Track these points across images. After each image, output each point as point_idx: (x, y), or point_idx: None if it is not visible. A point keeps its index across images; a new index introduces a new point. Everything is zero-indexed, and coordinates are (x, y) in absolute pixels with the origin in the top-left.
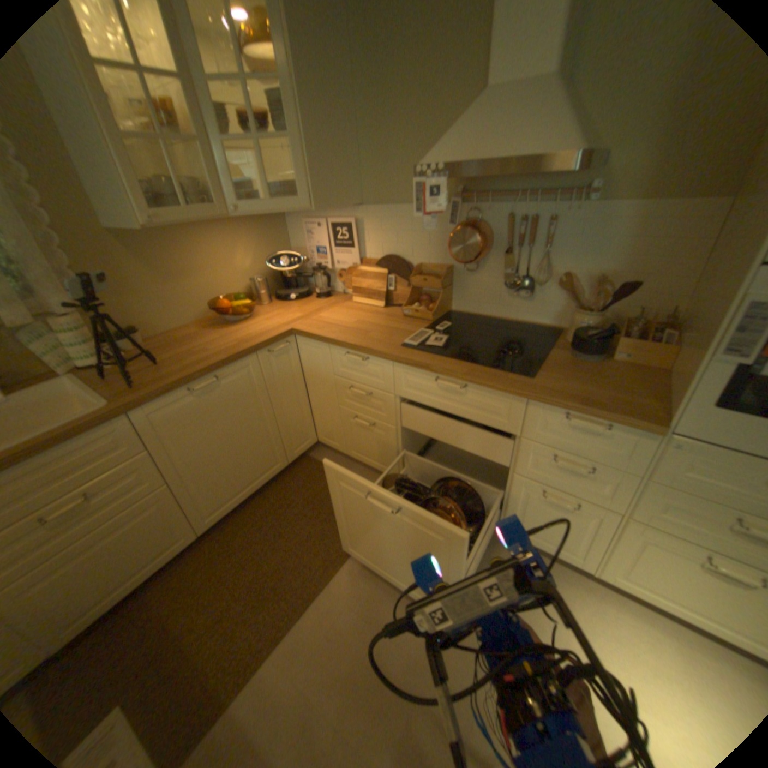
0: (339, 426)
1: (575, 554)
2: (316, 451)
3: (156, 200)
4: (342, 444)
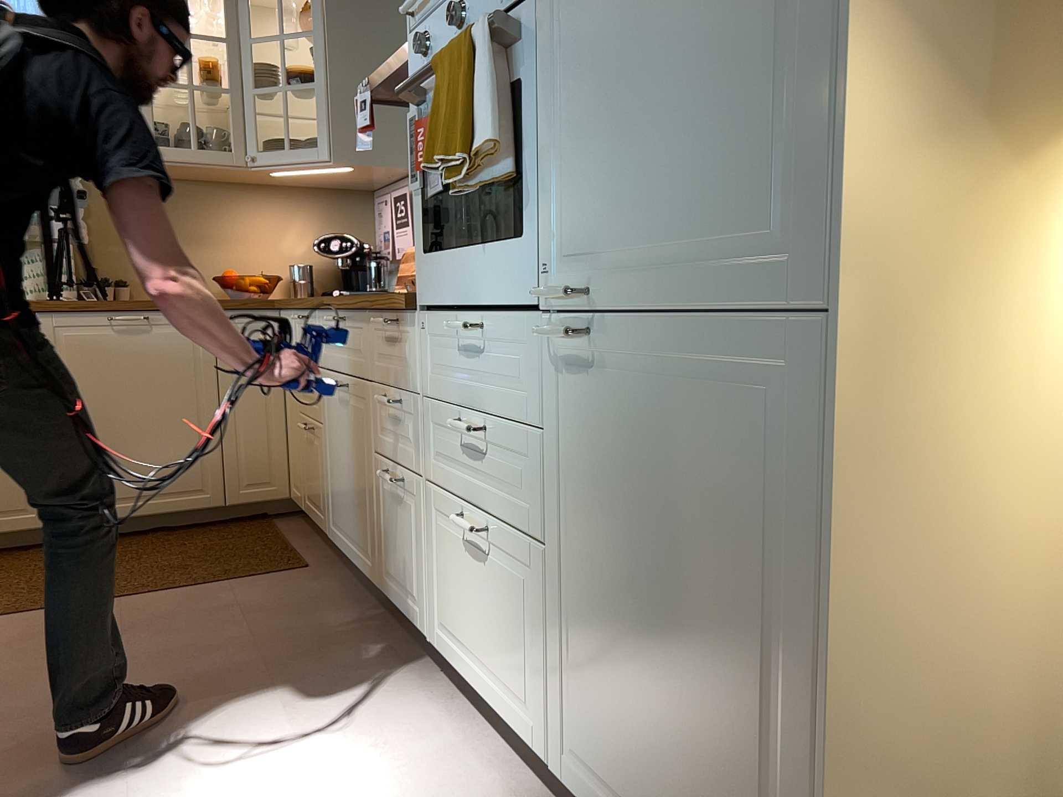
0: (299, 454)
1: (416, 602)
2: (287, 519)
3: (177, 144)
4: (301, 491)
